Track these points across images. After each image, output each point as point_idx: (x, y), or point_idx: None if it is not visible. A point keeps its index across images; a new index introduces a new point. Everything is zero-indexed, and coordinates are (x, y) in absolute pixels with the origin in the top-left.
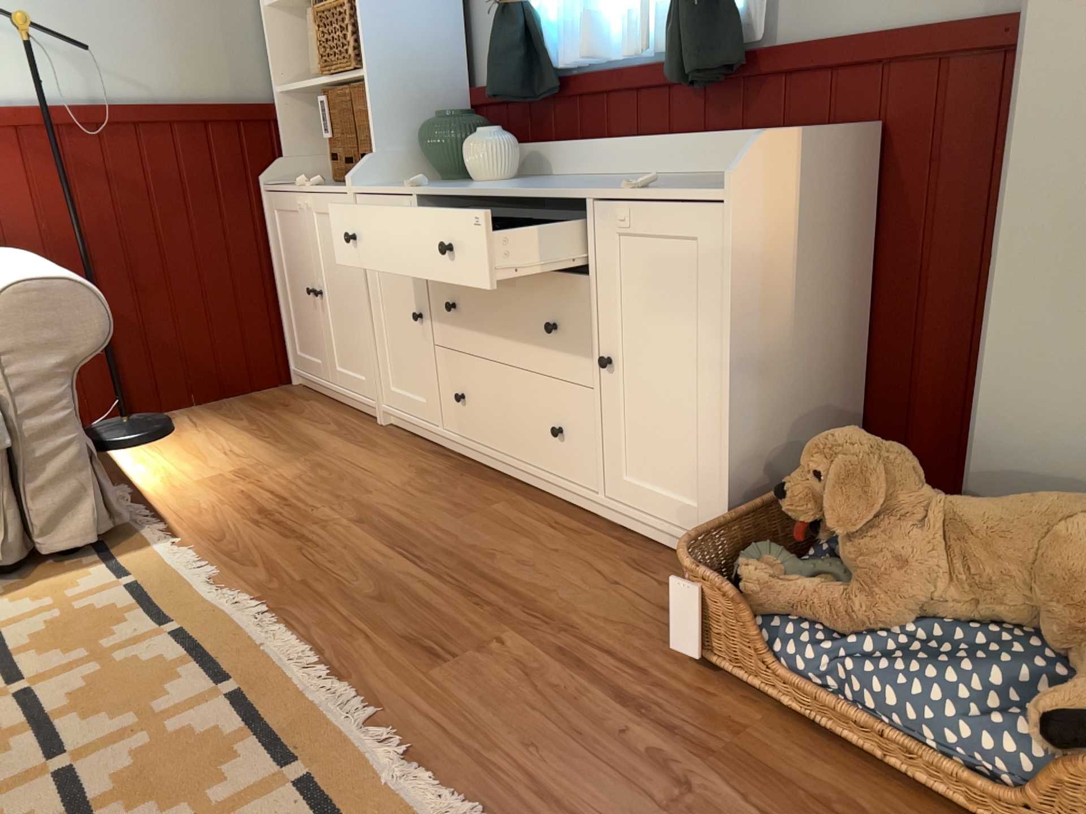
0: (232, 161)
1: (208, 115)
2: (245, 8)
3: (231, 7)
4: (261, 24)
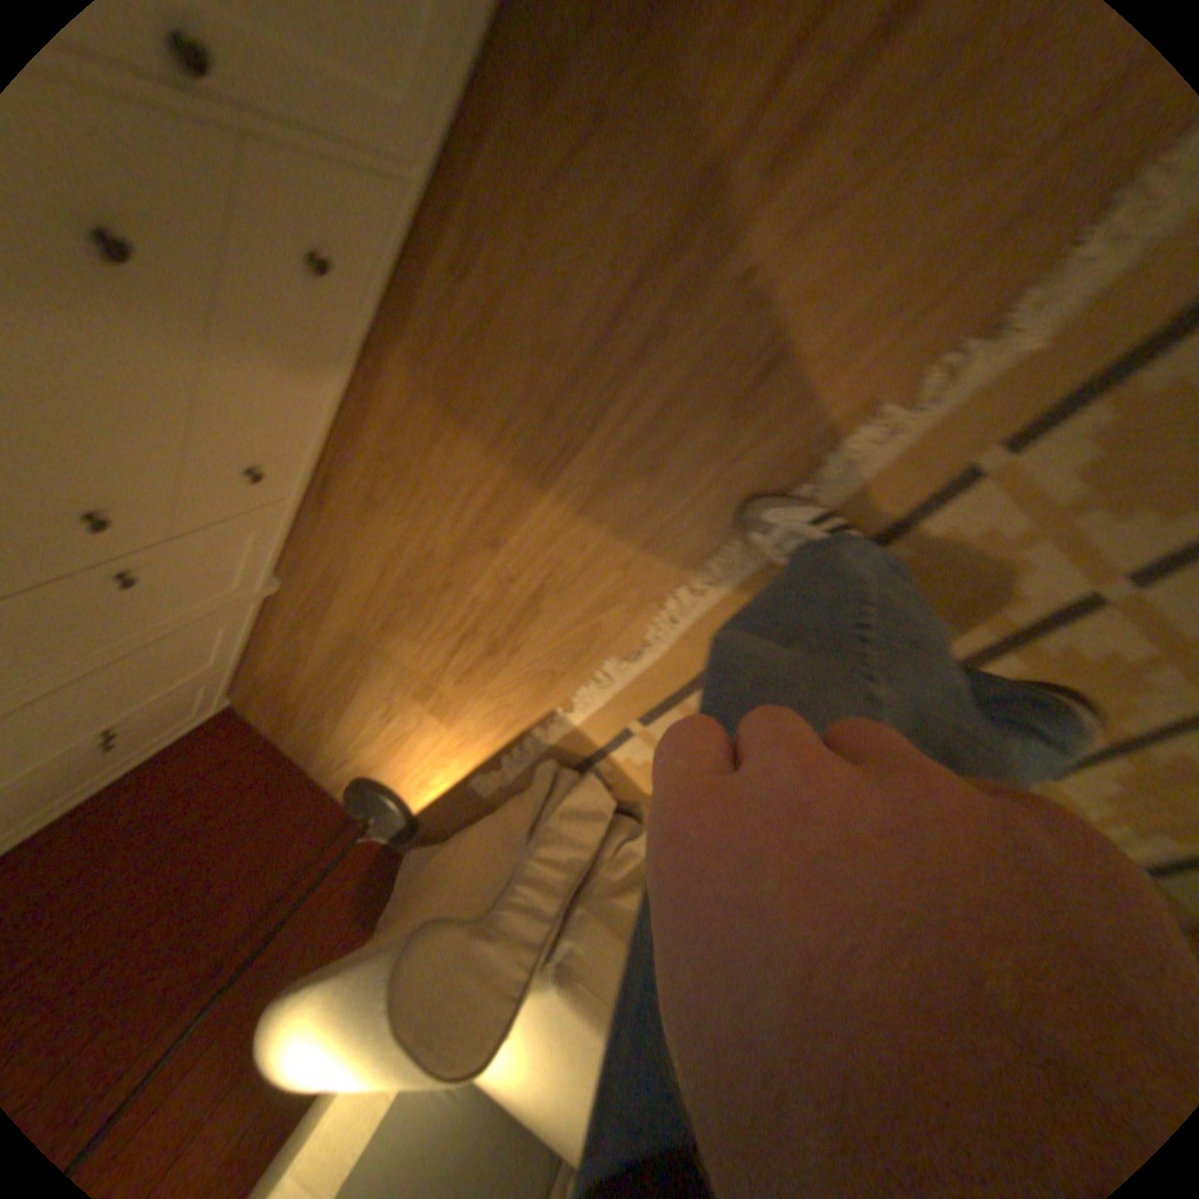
0: None
1: None
2: None
3: None
4: None
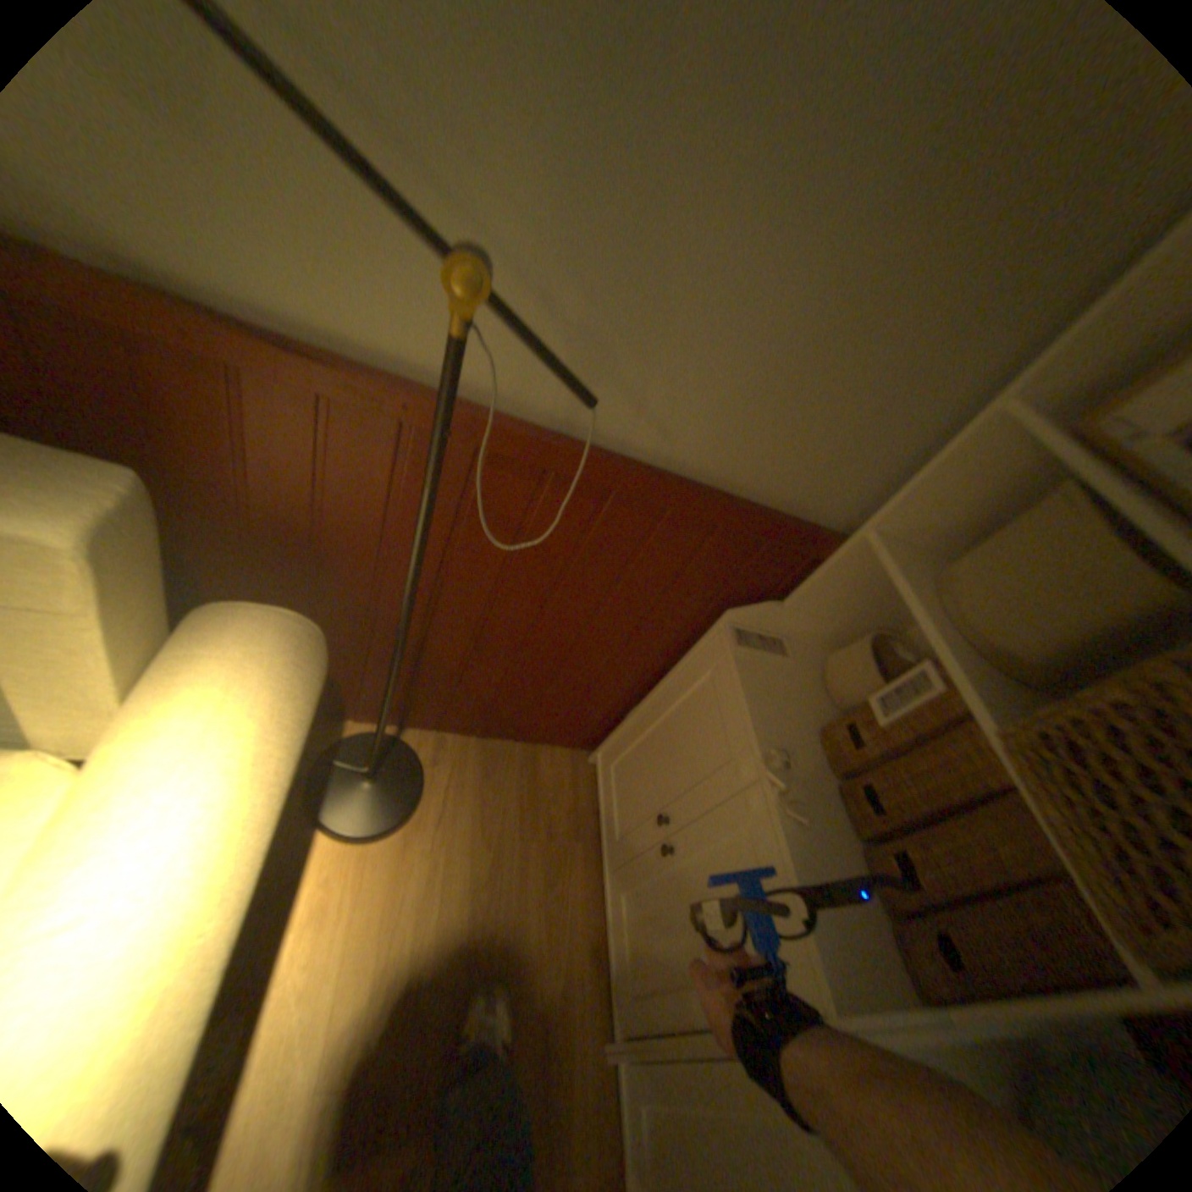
0: (714, 575)
1: (735, 520)
2: (976, 373)
3: (953, 360)
4: (967, 412)
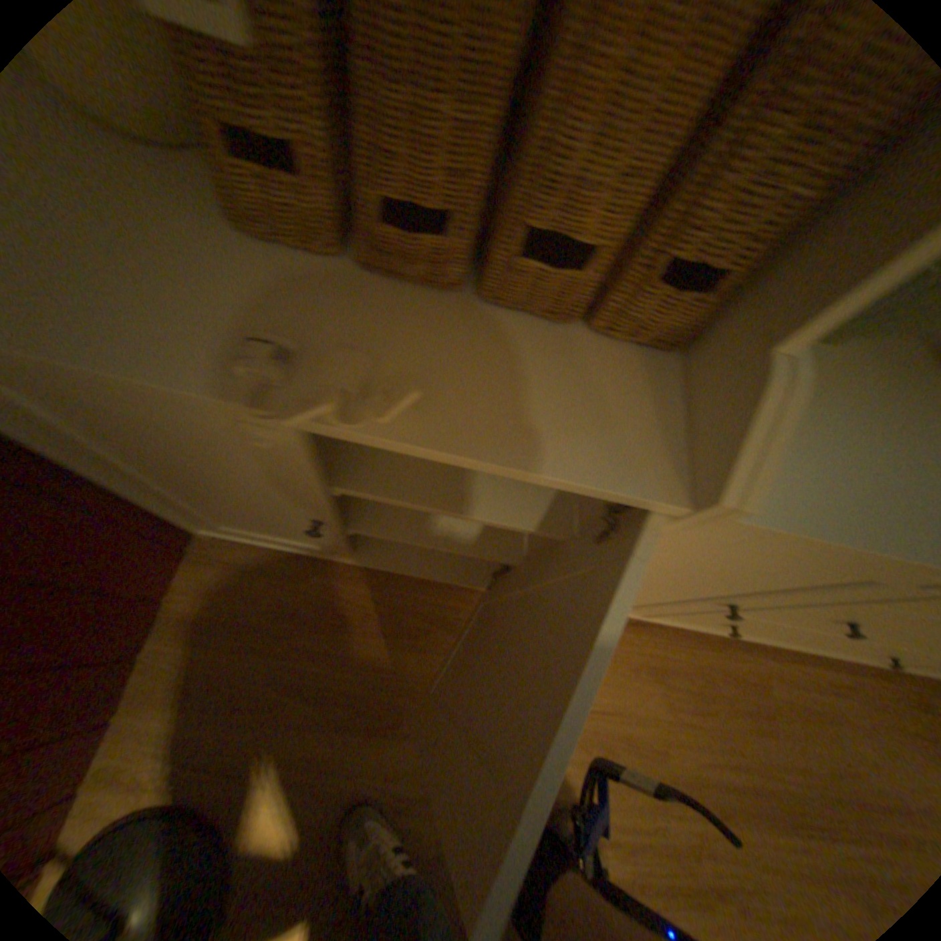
0: None
1: None
2: None
3: None
4: None
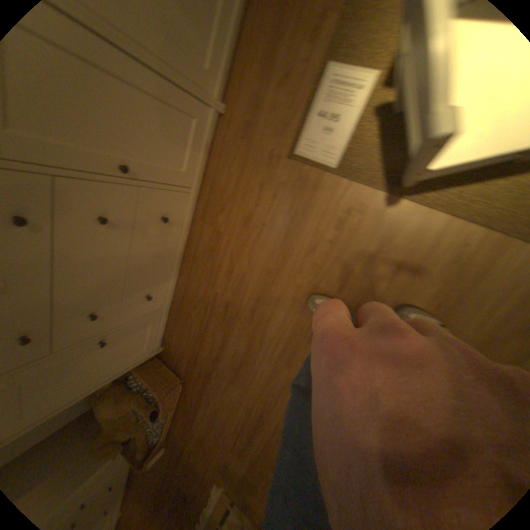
0: None
1: None
2: None
3: None
4: None
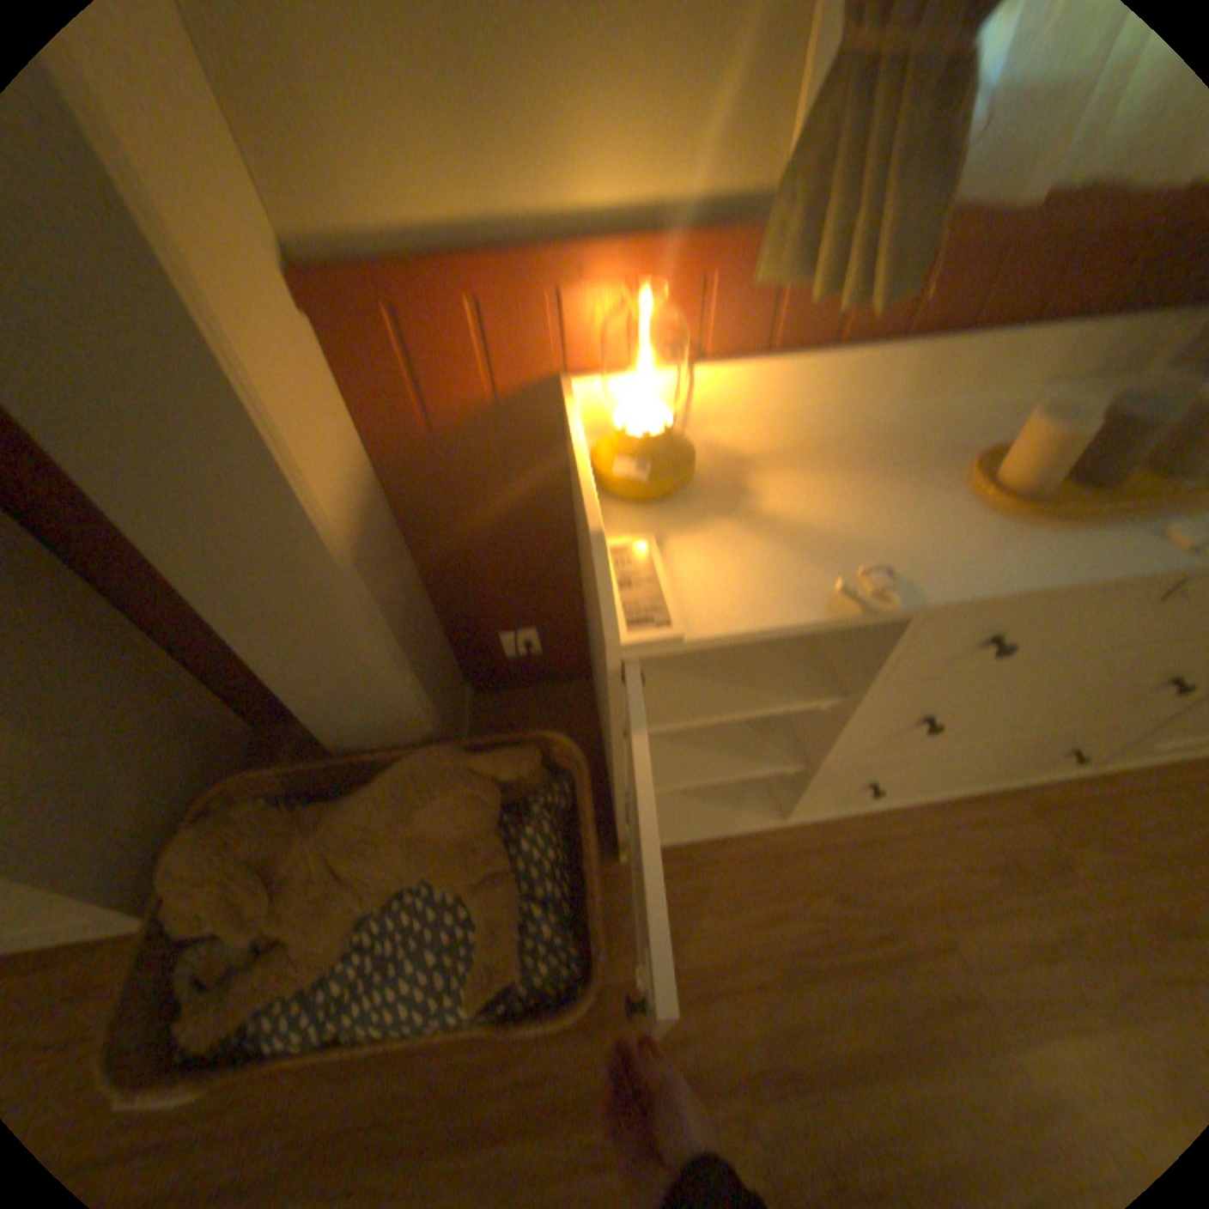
0: None
1: None
2: None
3: None
4: None
